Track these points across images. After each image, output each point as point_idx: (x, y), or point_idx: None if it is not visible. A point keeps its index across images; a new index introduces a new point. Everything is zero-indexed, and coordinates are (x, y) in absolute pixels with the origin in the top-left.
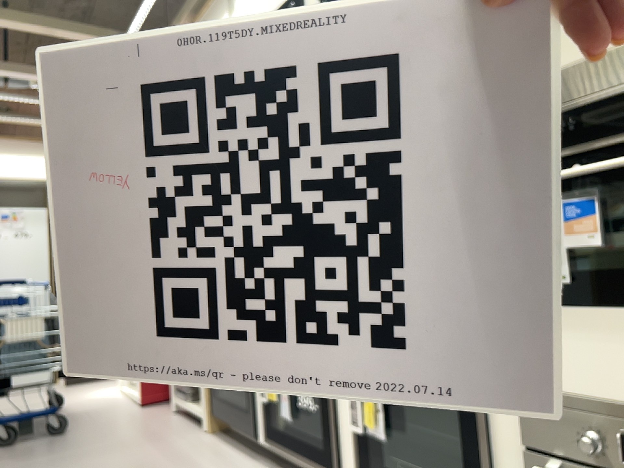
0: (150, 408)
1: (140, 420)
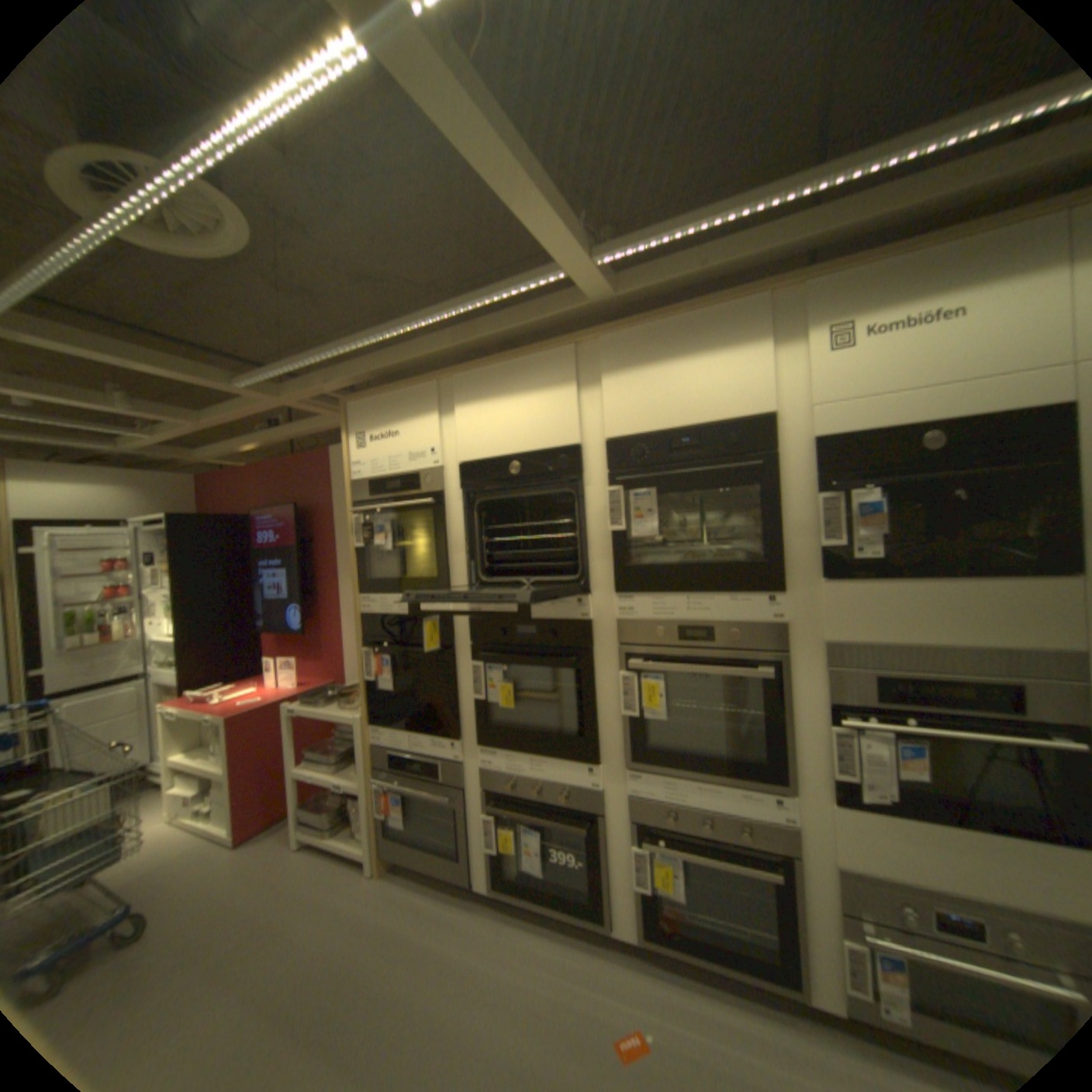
0: (249, 851)
1: (252, 879)
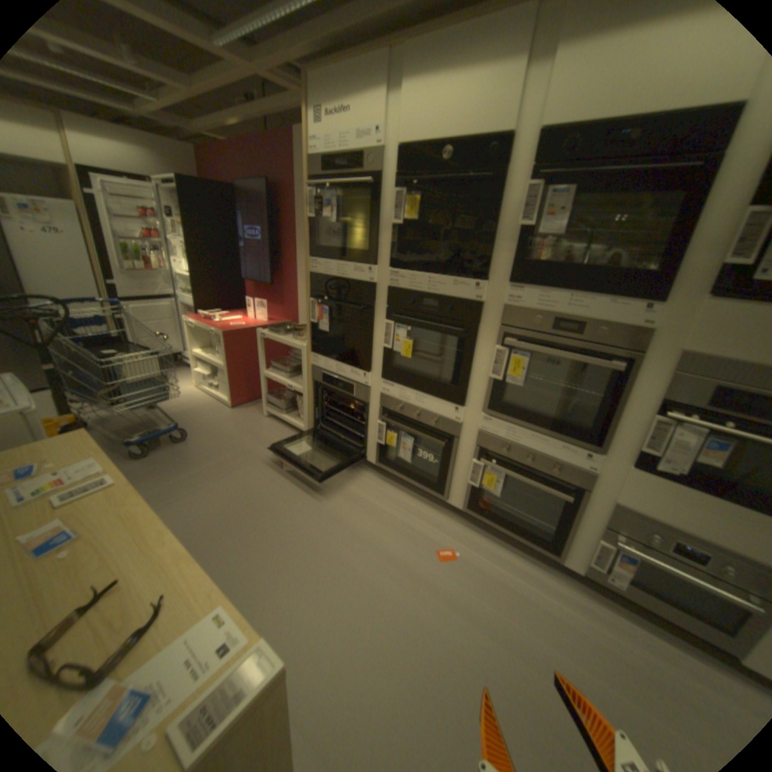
0: (241, 411)
1: (243, 426)
